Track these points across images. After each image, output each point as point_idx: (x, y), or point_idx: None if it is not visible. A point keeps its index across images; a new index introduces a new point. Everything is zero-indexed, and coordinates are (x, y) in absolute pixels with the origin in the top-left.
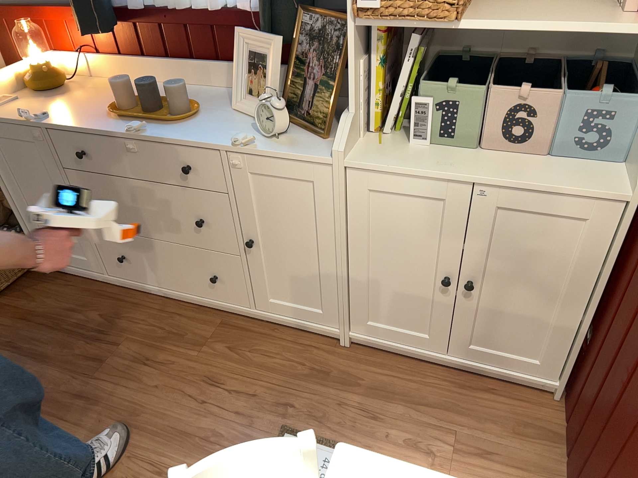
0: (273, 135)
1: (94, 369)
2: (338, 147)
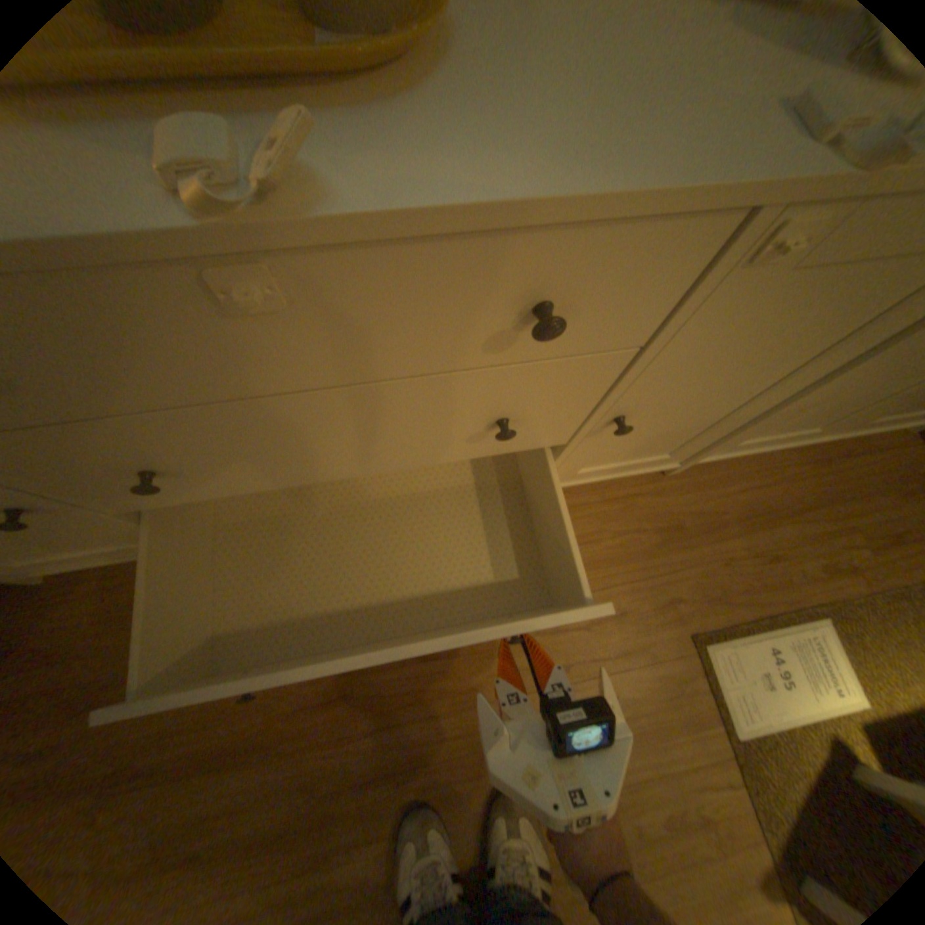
0: None
1: (343, 733)
2: None
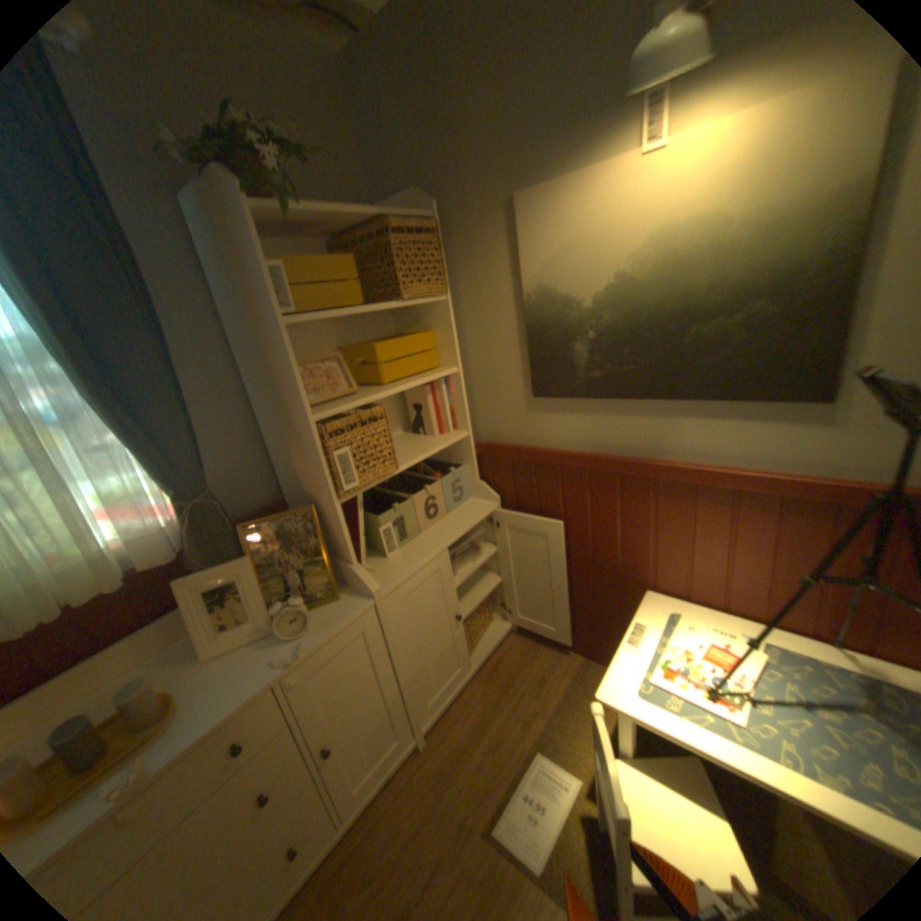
0: (303, 631)
1: None
2: (371, 589)
